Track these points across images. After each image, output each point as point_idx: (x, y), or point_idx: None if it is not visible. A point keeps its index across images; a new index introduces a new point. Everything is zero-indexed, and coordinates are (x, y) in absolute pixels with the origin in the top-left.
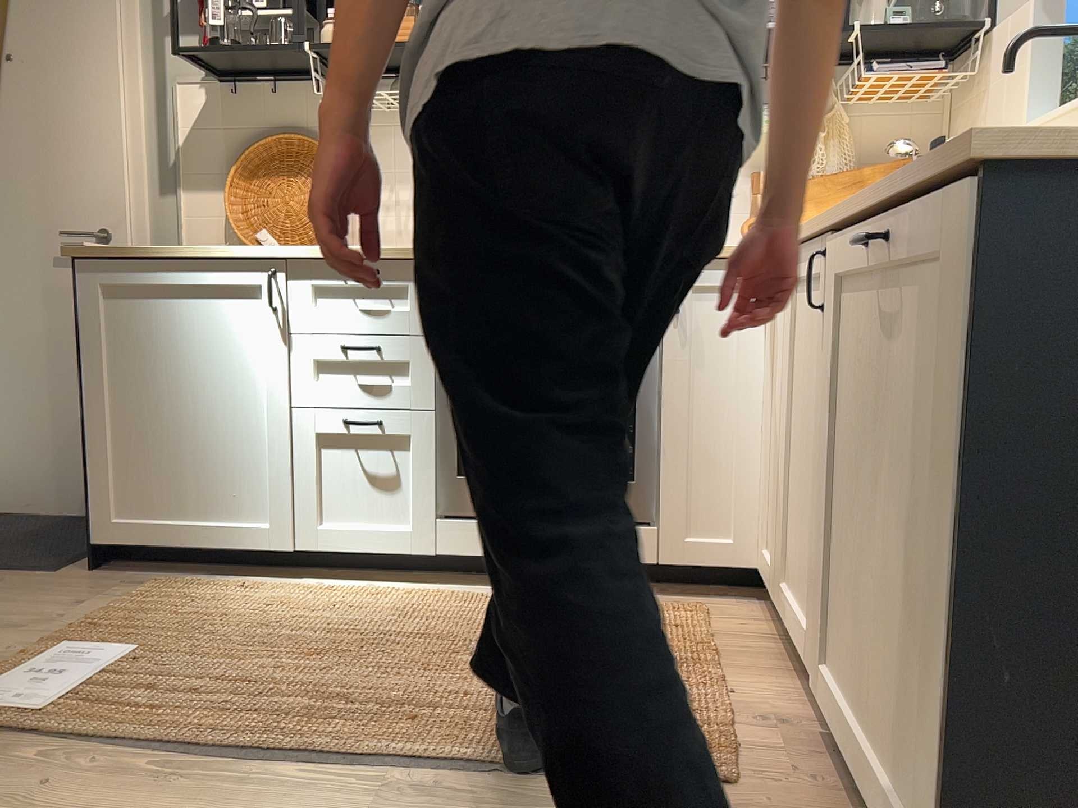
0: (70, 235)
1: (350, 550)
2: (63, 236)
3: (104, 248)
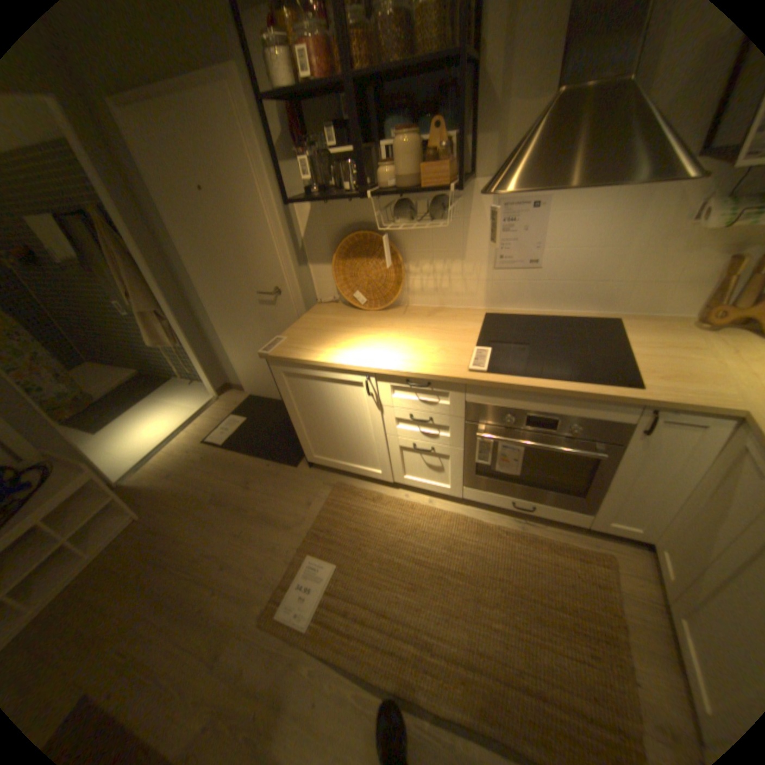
0: (262, 293)
1: (419, 486)
2: (258, 293)
3: (278, 349)
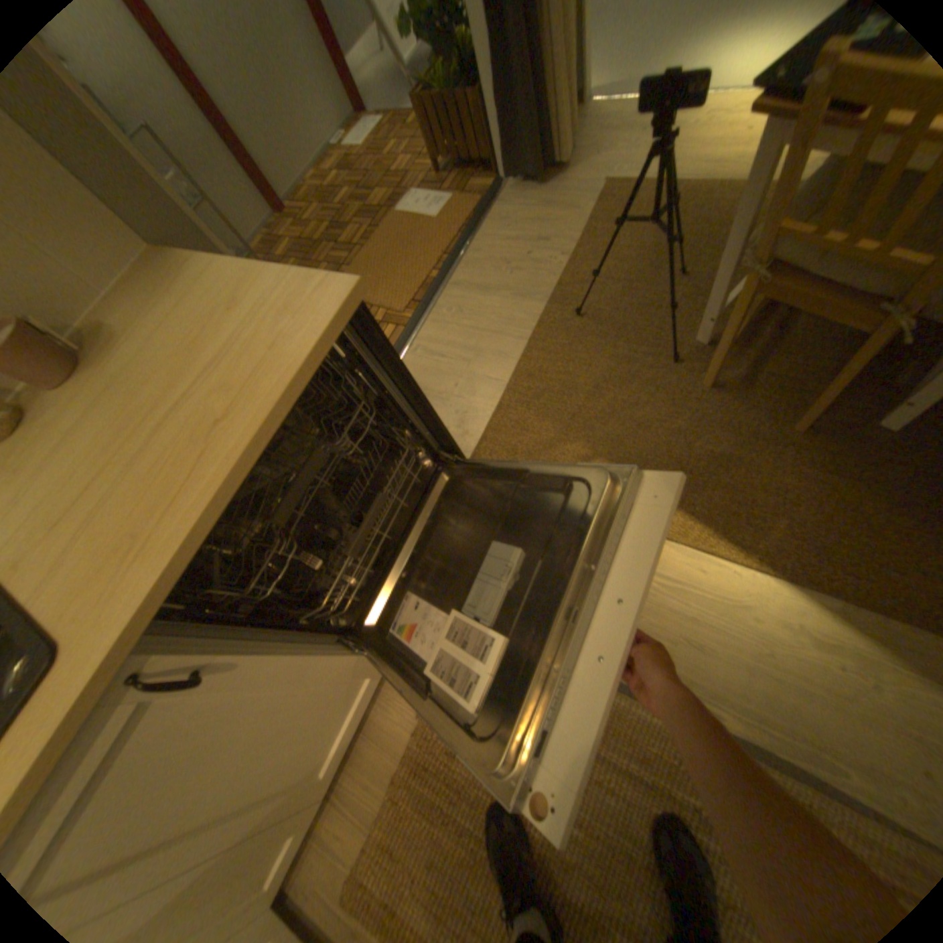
0: None
1: None
2: None
3: None
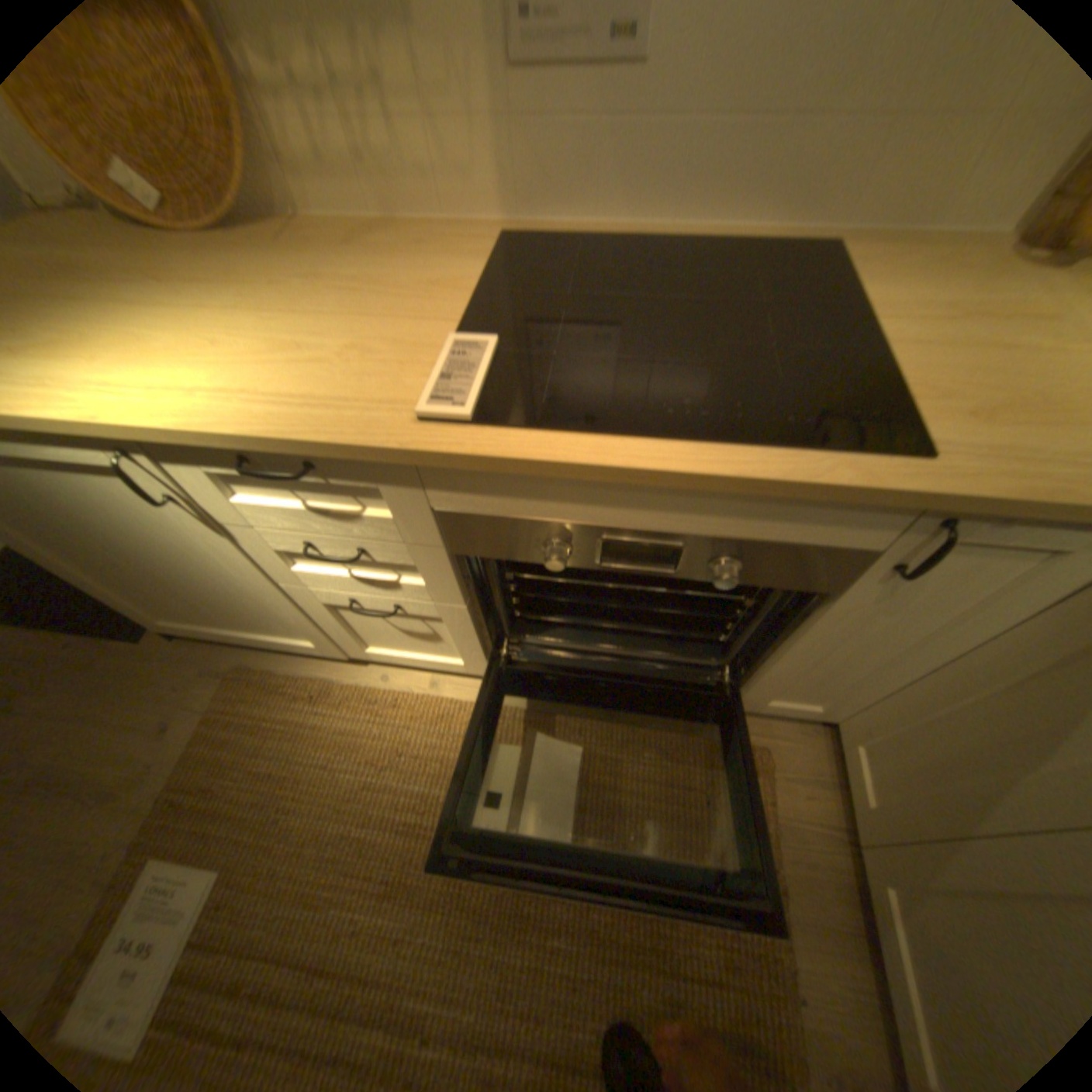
0: None
1: (404, 662)
2: None
3: None
